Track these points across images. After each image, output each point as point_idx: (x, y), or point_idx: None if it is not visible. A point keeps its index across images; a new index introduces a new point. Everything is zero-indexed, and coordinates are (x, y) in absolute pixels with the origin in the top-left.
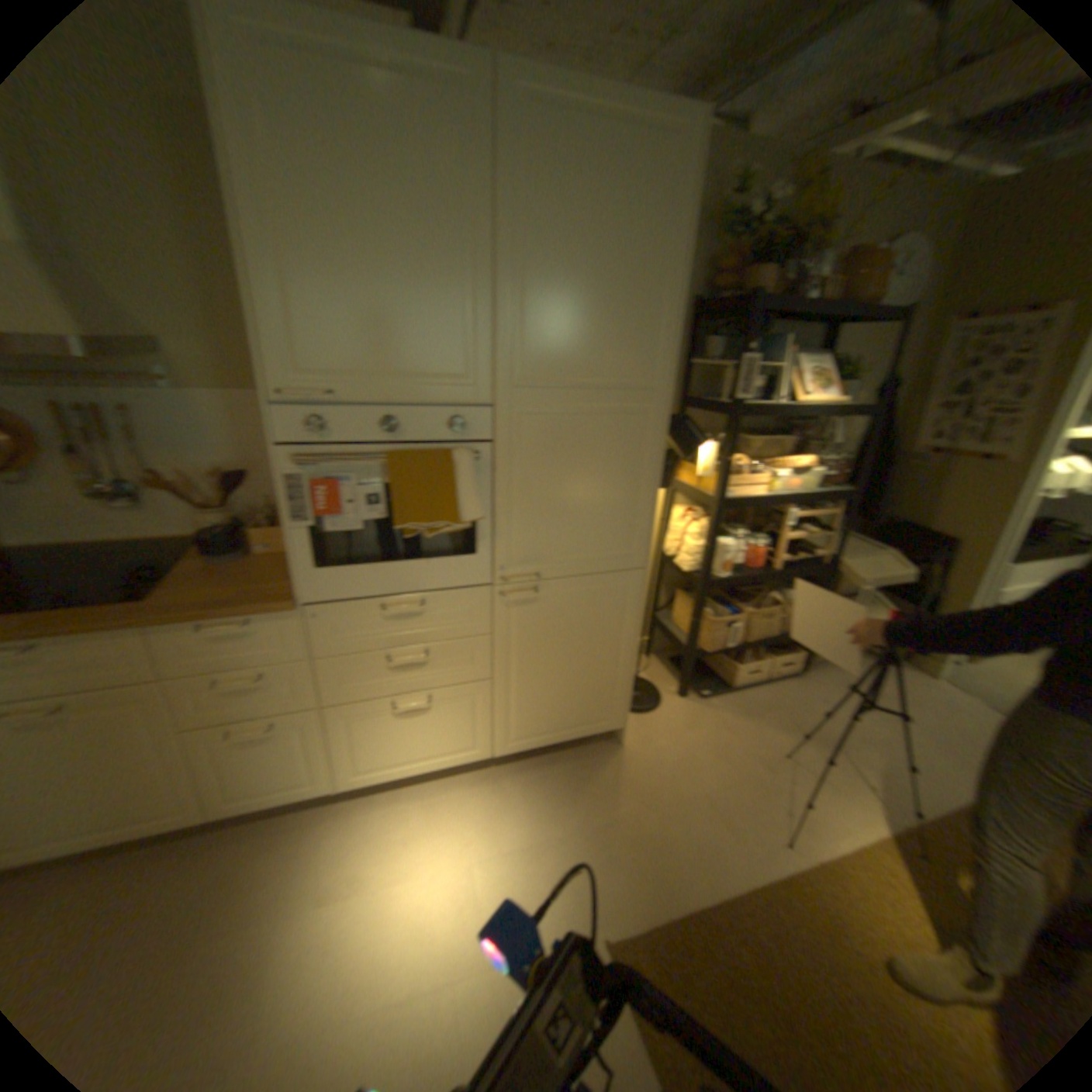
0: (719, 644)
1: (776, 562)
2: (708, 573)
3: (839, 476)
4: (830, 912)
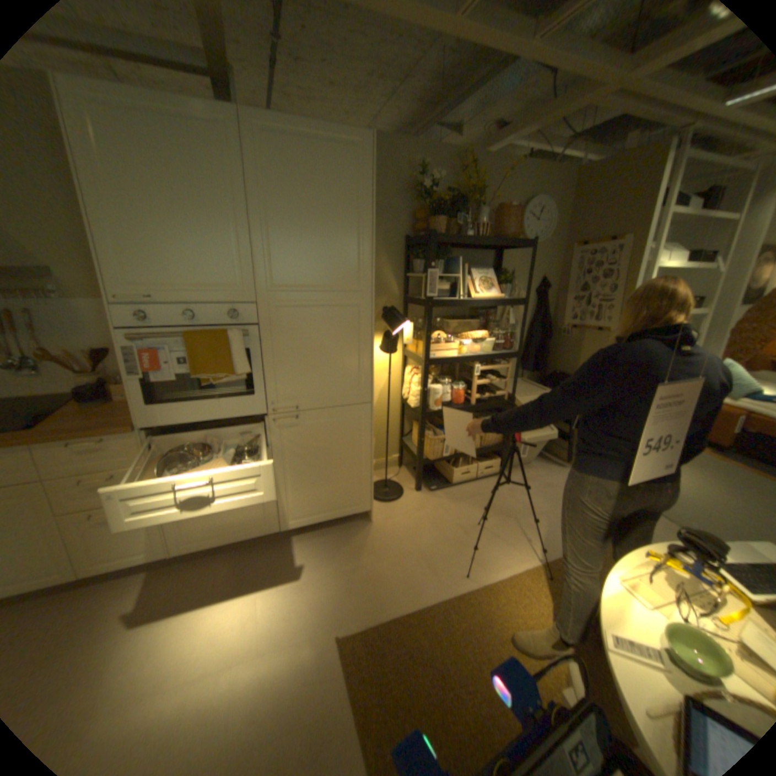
0: (438, 454)
1: (474, 400)
2: (424, 407)
3: (507, 344)
4: (484, 614)
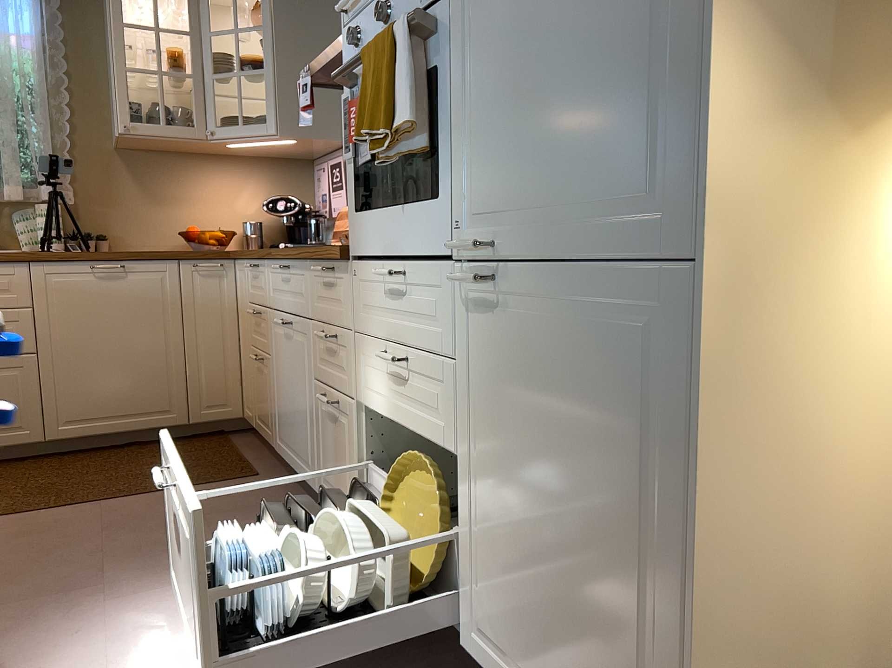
0: None
1: None
2: None
3: None
4: None
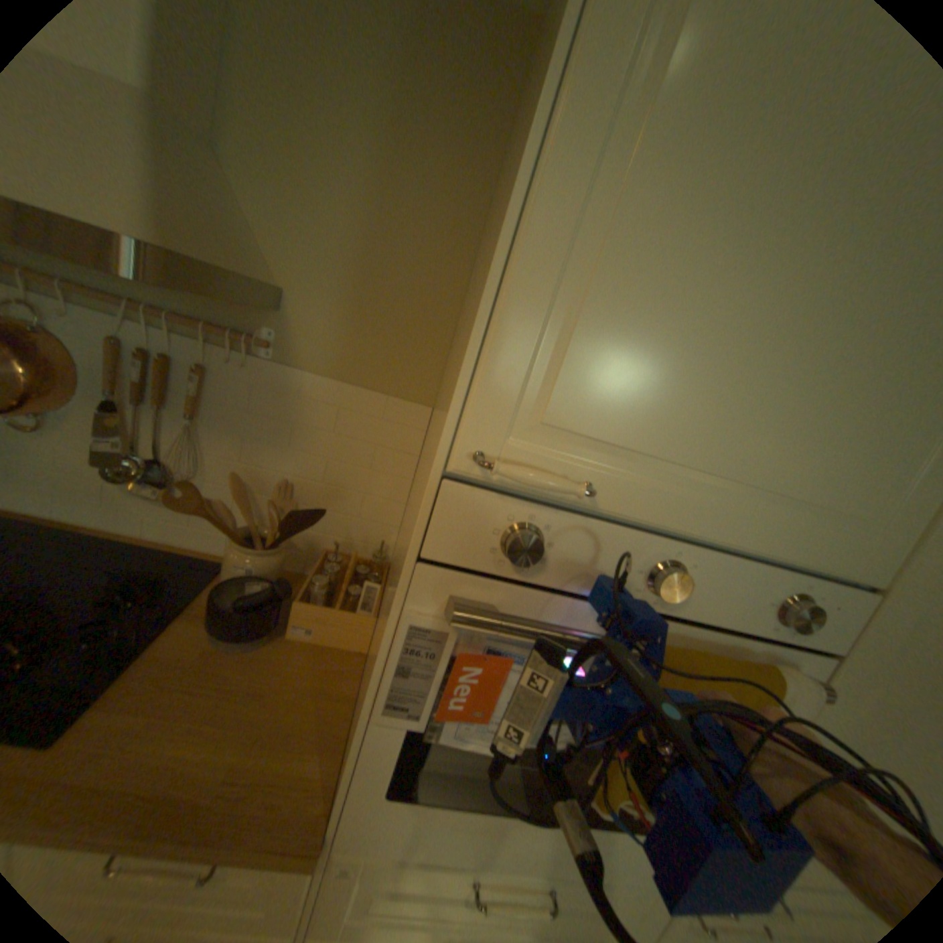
0: None
1: None
2: None
3: None
4: None
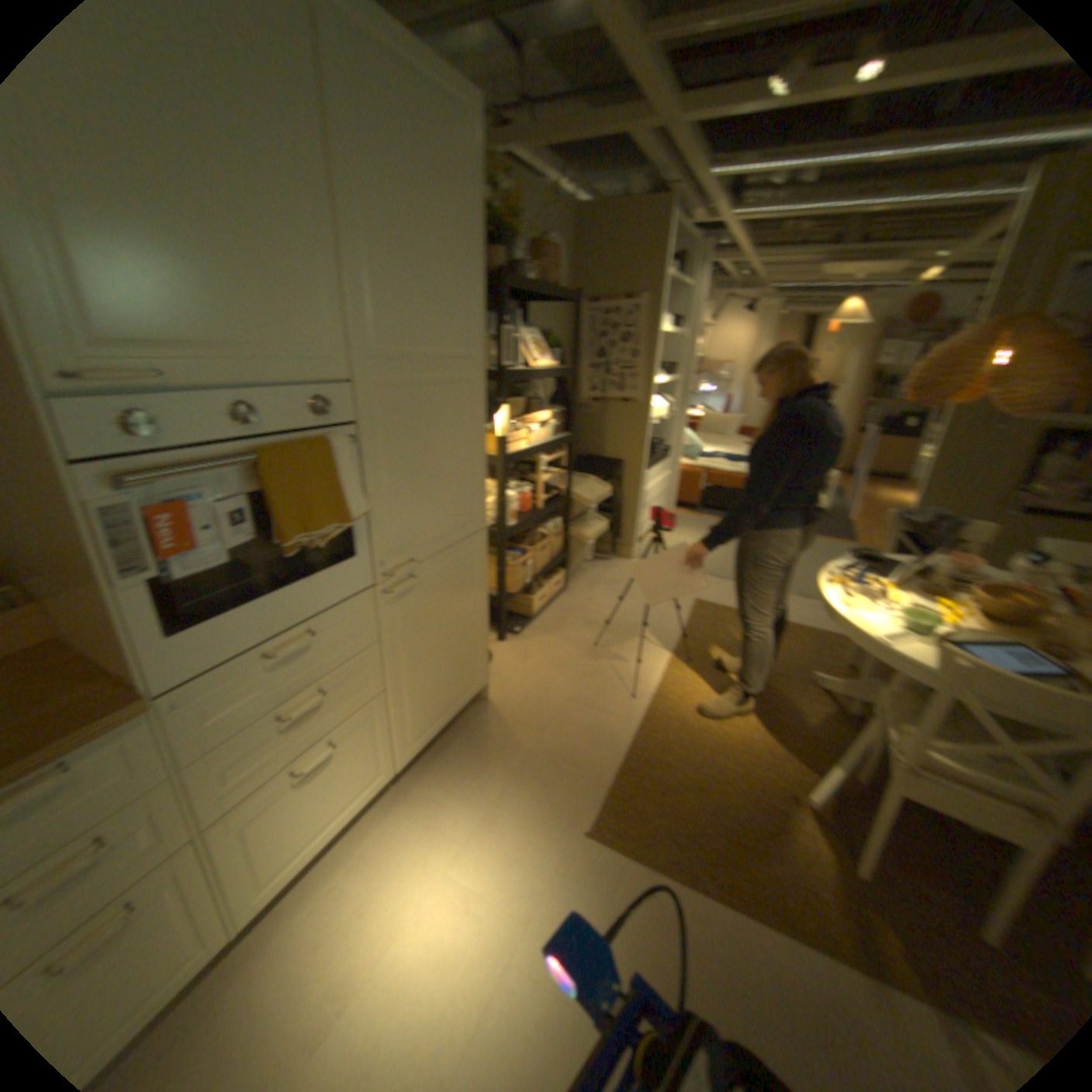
0: (519, 583)
1: (533, 504)
2: (503, 524)
3: (556, 427)
4: (672, 718)
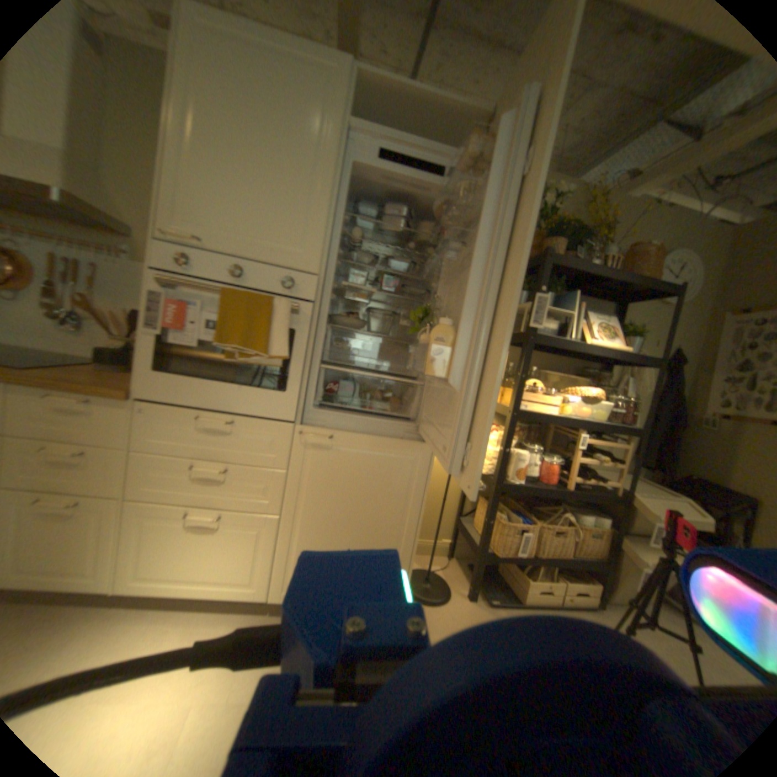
0: (512, 553)
1: (572, 487)
2: (503, 476)
3: (630, 418)
4: None
